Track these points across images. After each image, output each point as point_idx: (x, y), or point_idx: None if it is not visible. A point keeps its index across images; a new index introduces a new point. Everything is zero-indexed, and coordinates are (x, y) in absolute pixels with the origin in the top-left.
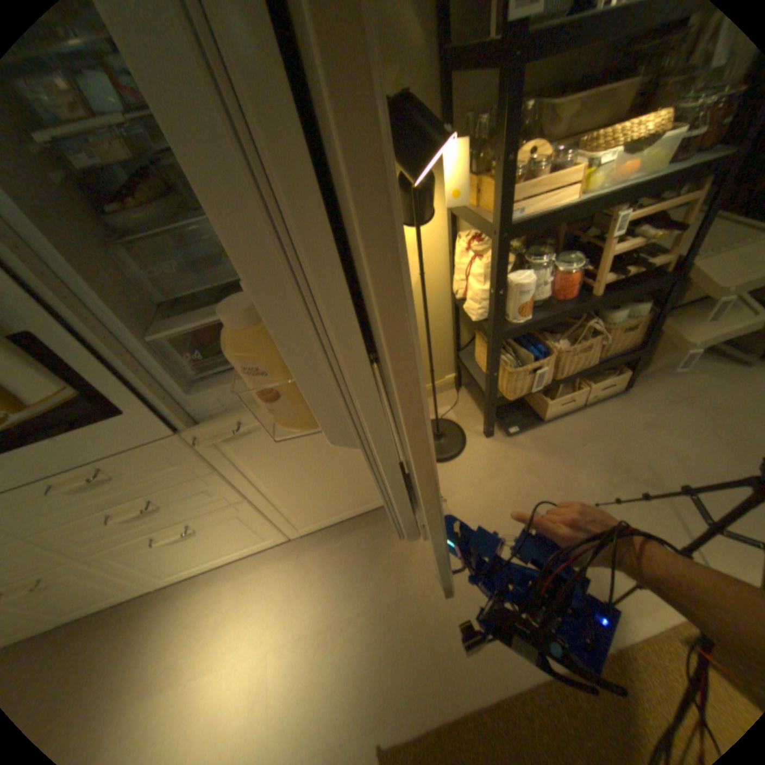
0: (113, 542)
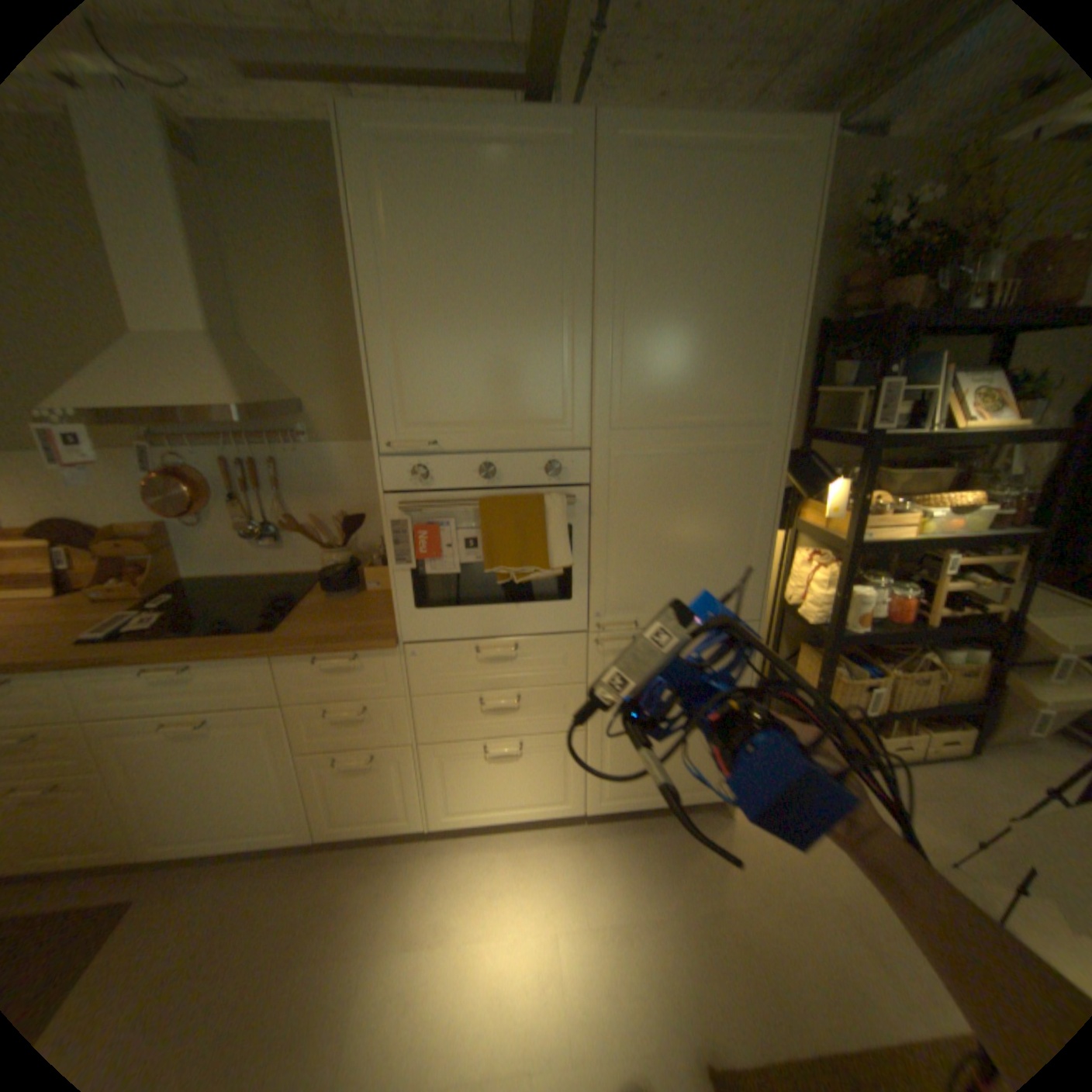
0: (458, 735)
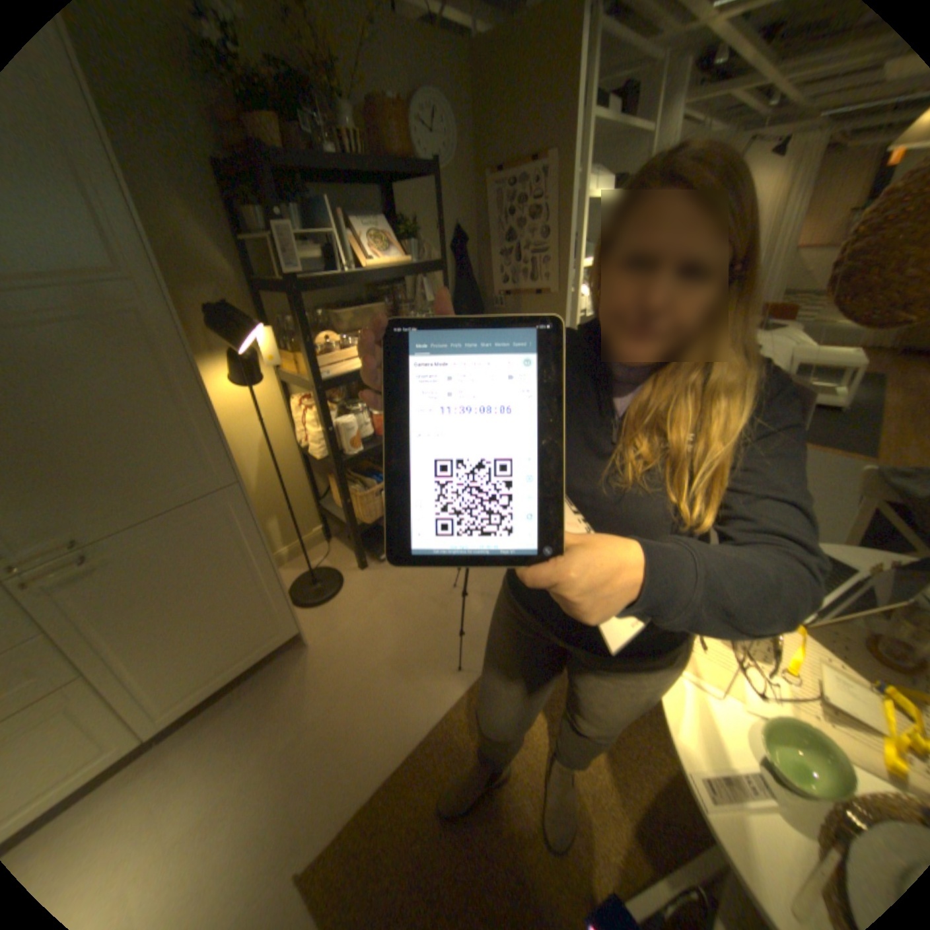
0: None
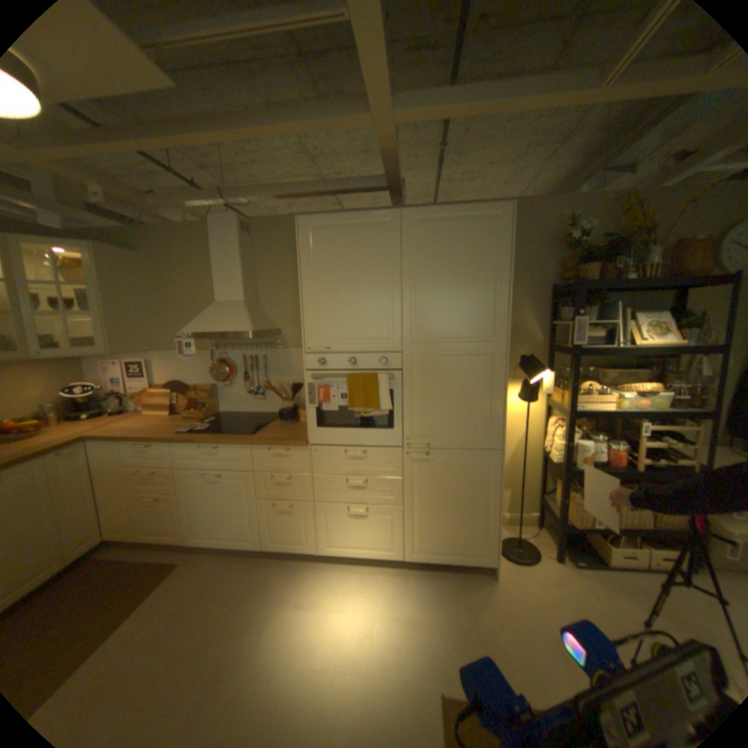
0: (335, 499)
